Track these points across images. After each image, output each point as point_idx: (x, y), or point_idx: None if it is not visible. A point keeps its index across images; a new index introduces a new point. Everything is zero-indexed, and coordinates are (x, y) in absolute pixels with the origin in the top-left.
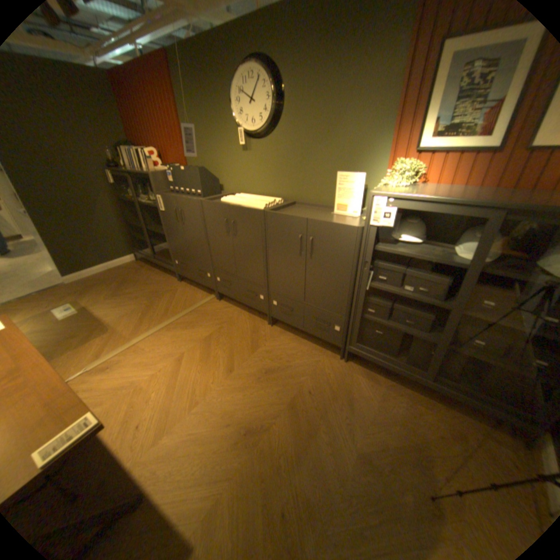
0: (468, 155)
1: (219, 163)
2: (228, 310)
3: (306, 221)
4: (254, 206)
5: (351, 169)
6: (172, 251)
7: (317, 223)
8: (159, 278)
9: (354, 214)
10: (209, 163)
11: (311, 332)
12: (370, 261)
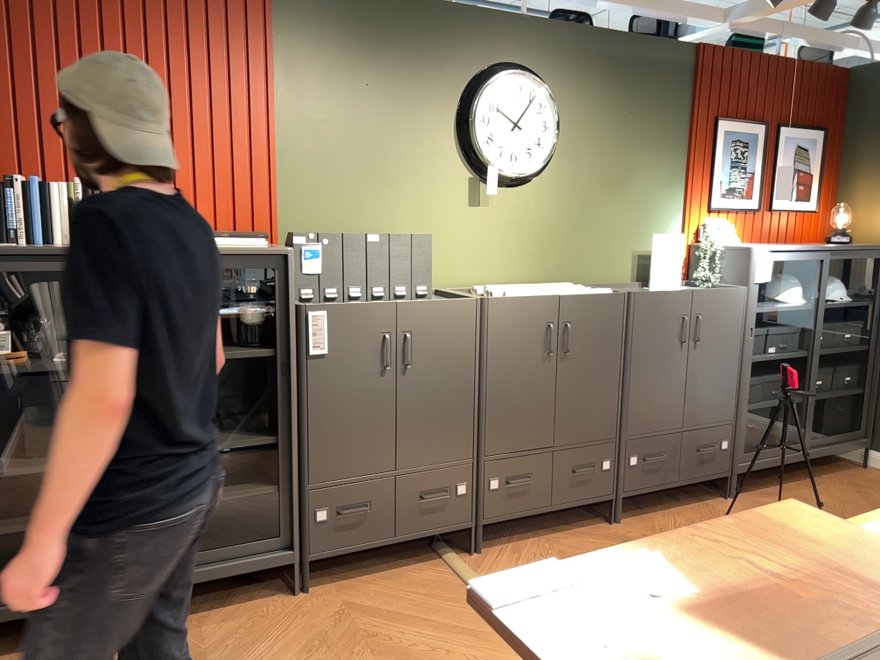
0: (741, 216)
1: (401, 228)
2: (528, 551)
3: (692, 294)
4: (592, 292)
5: (645, 231)
6: (307, 484)
7: (705, 293)
8: (213, 628)
9: (675, 285)
10: (364, 228)
11: (690, 479)
12: (754, 327)
